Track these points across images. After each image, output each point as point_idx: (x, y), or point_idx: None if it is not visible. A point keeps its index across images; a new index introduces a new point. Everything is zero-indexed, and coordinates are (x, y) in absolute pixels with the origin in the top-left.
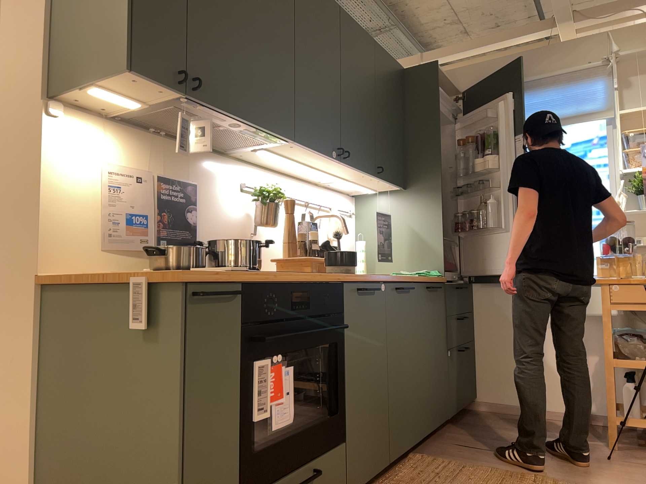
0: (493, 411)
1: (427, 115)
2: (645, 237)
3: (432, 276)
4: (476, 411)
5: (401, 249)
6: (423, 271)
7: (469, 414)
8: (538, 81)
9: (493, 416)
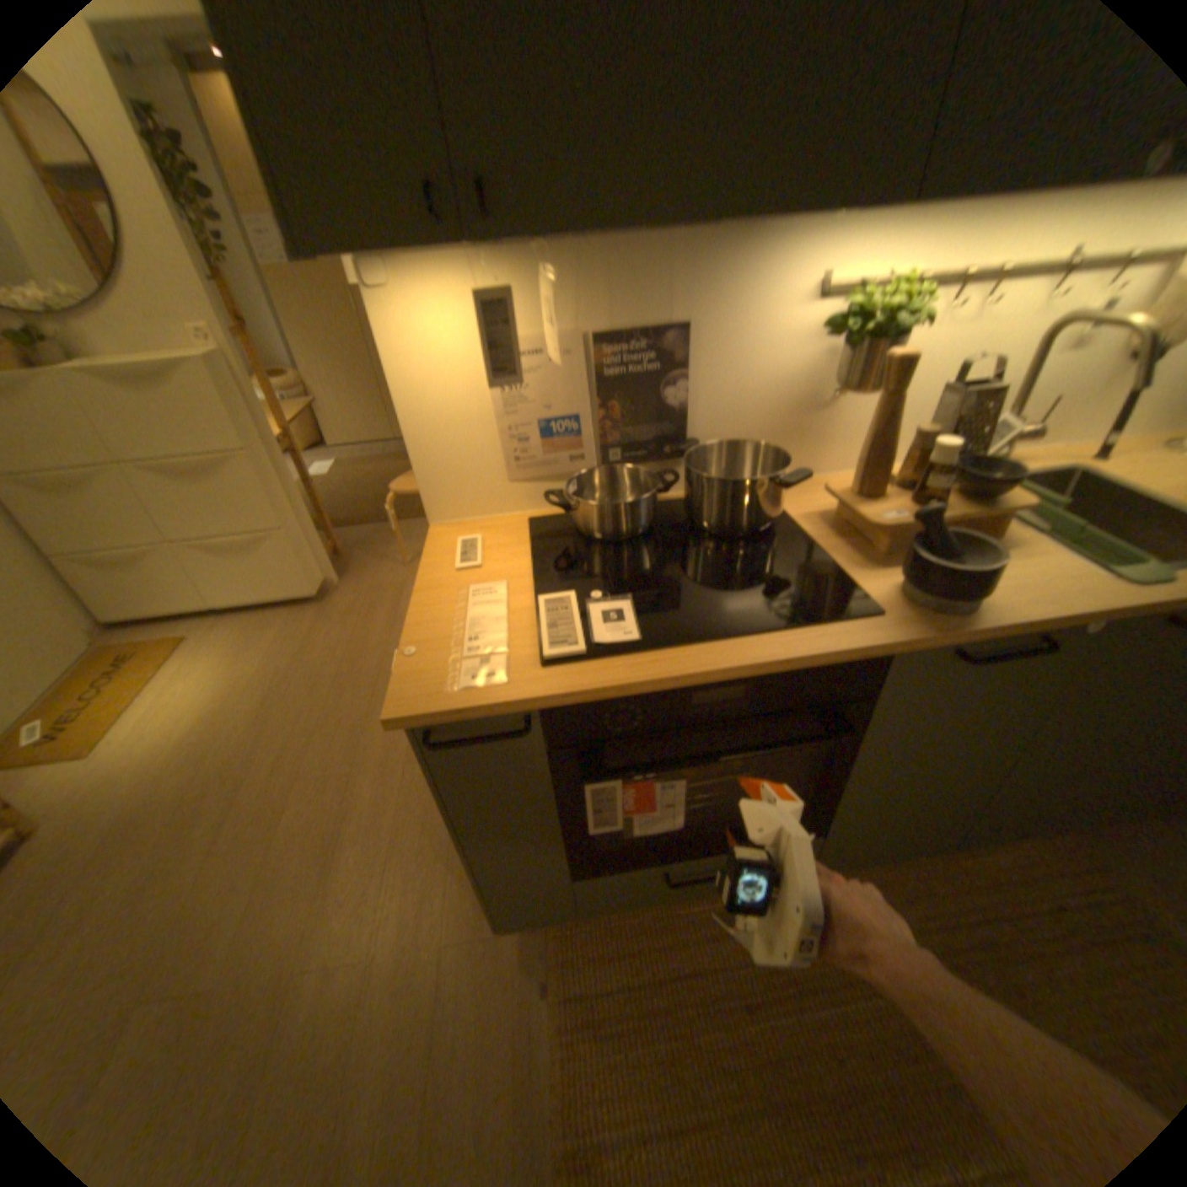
0: None
1: None
2: None
3: None
4: None
5: None
6: None
7: None
8: None
9: None
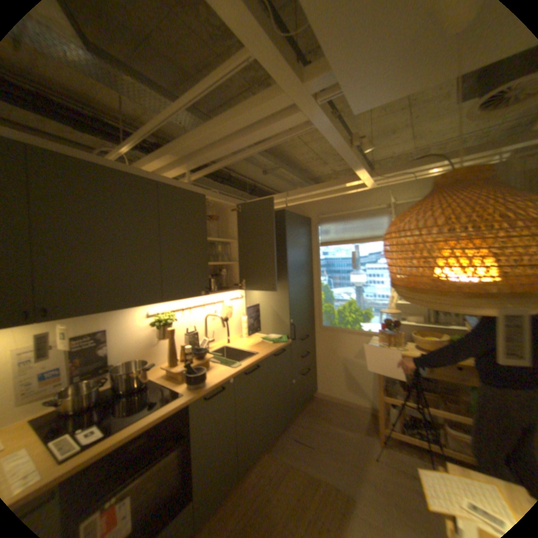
0: (325, 400)
1: (280, 242)
2: (410, 316)
3: (281, 343)
4: (316, 399)
5: (267, 320)
6: (277, 338)
7: (311, 402)
8: (350, 214)
9: (324, 406)
